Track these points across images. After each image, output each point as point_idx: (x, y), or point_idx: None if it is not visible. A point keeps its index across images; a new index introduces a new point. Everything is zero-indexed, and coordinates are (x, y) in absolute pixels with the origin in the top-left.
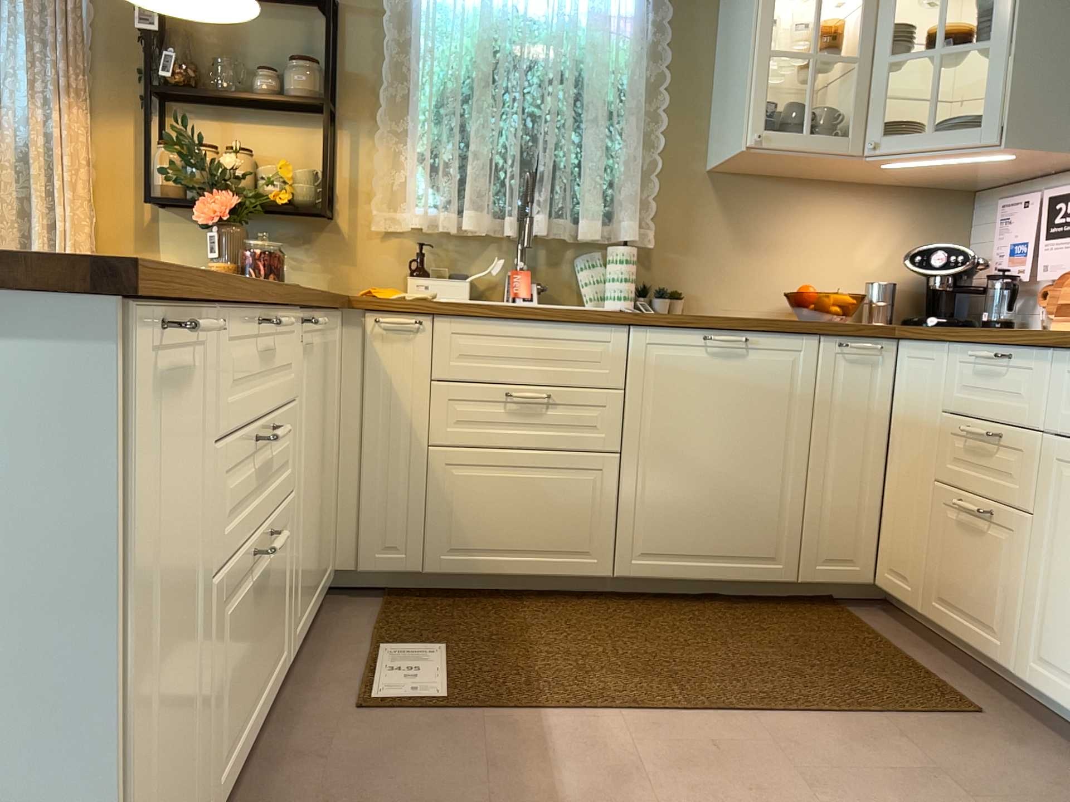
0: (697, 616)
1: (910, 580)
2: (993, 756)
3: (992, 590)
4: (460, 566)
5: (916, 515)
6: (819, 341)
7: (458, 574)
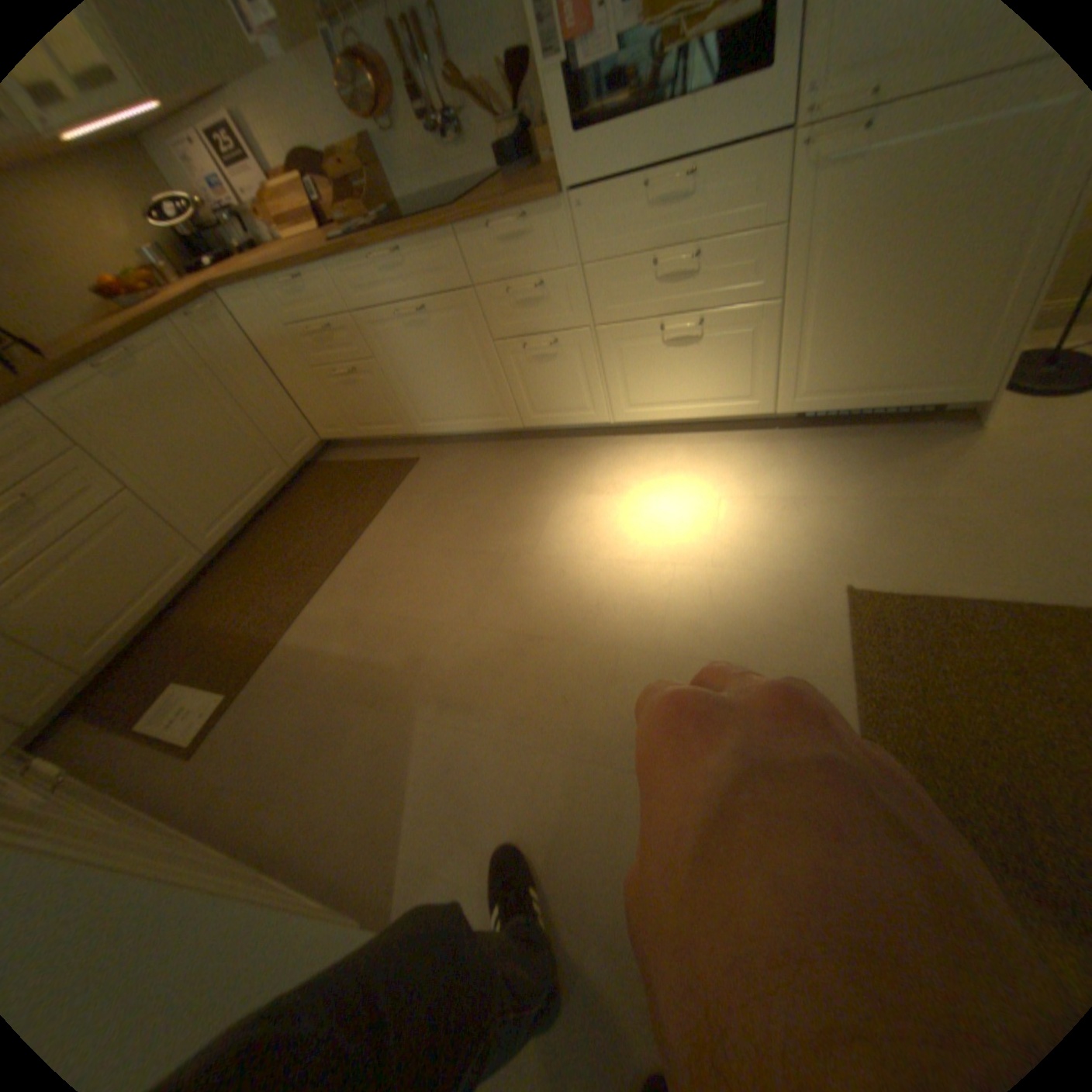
0: (266, 530)
1: (336, 426)
2: (438, 471)
3: (379, 405)
4: (103, 647)
5: (313, 392)
6: (169, 321)
7: (109, 651)
